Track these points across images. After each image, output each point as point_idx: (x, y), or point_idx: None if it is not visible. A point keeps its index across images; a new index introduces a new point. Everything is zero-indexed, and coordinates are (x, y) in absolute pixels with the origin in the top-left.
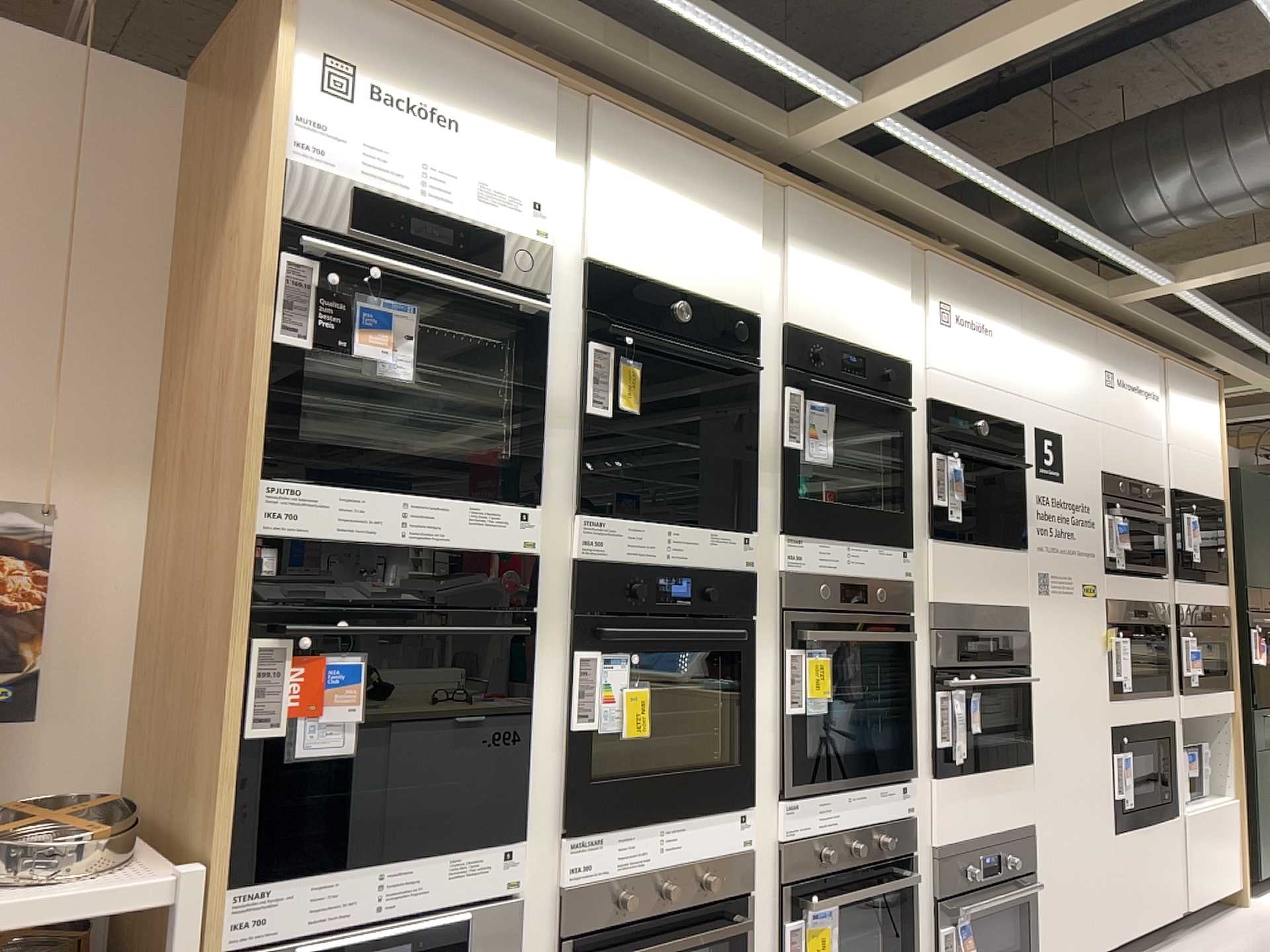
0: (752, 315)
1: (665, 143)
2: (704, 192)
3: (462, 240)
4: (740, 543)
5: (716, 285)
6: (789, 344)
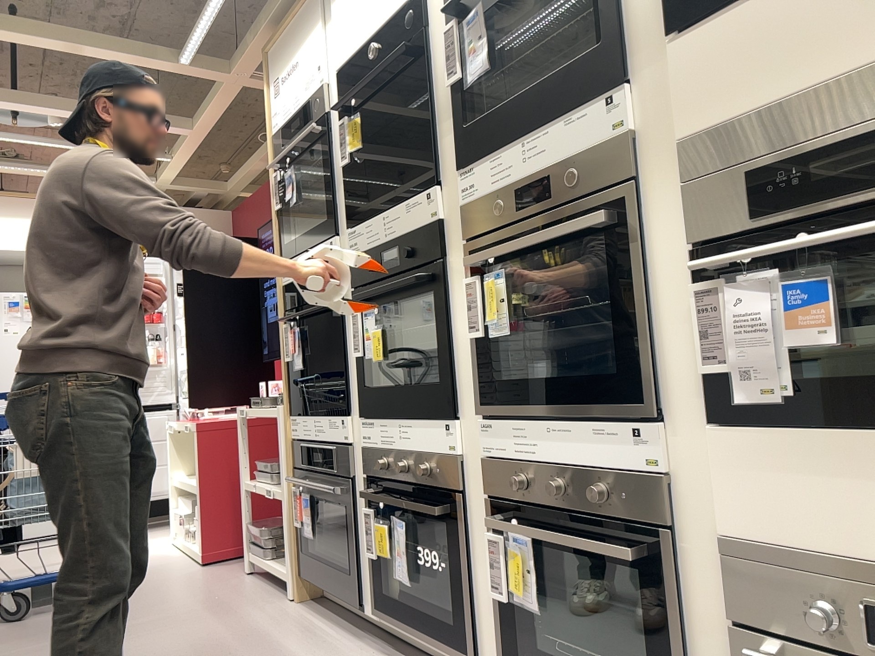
0: None
1: None
2: None
3: (298, 117)
4: (426, 201)
5: None
6: None
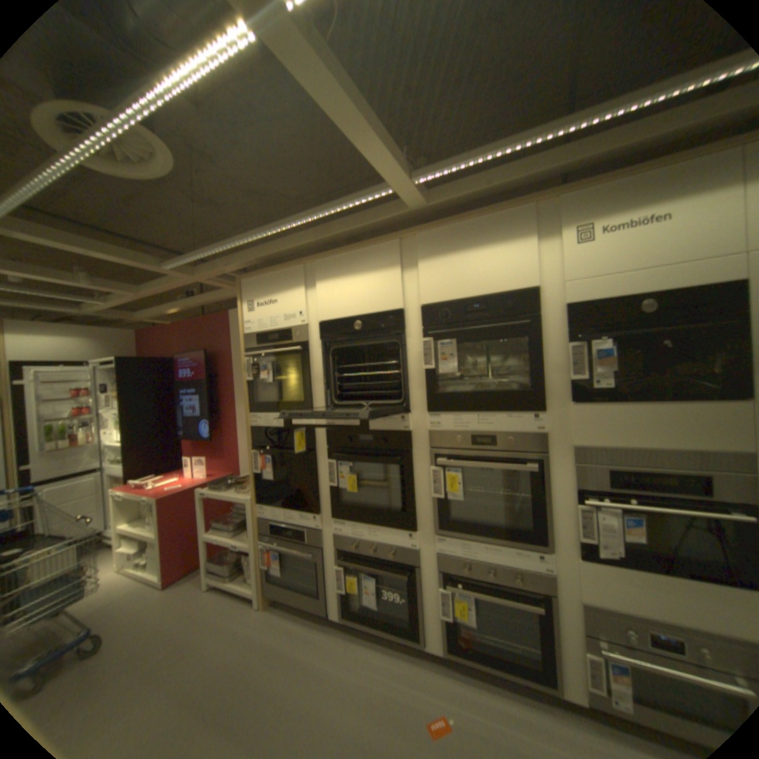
0: (399, 308)
1: (342, 253)
2: (365, 262)
3: (276, 334)
4: (400, 421)
5: (375, 303)
6: (428, 312)
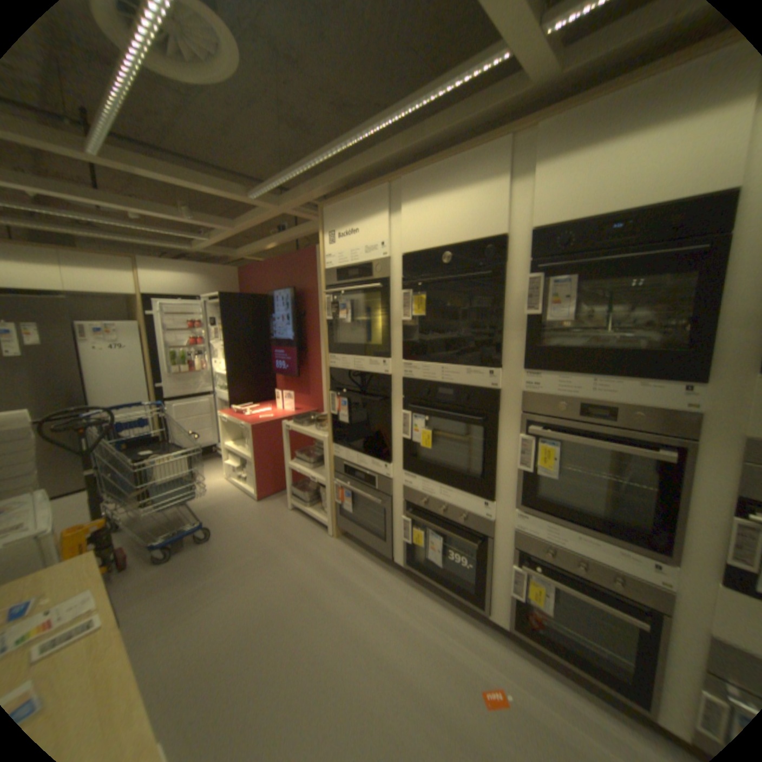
0: (502, 232)
1: (434, 162)
2: (462, 172)
3: (356, 269)
4: (489, 375)
5: (471, 226)
6: (542, 236)
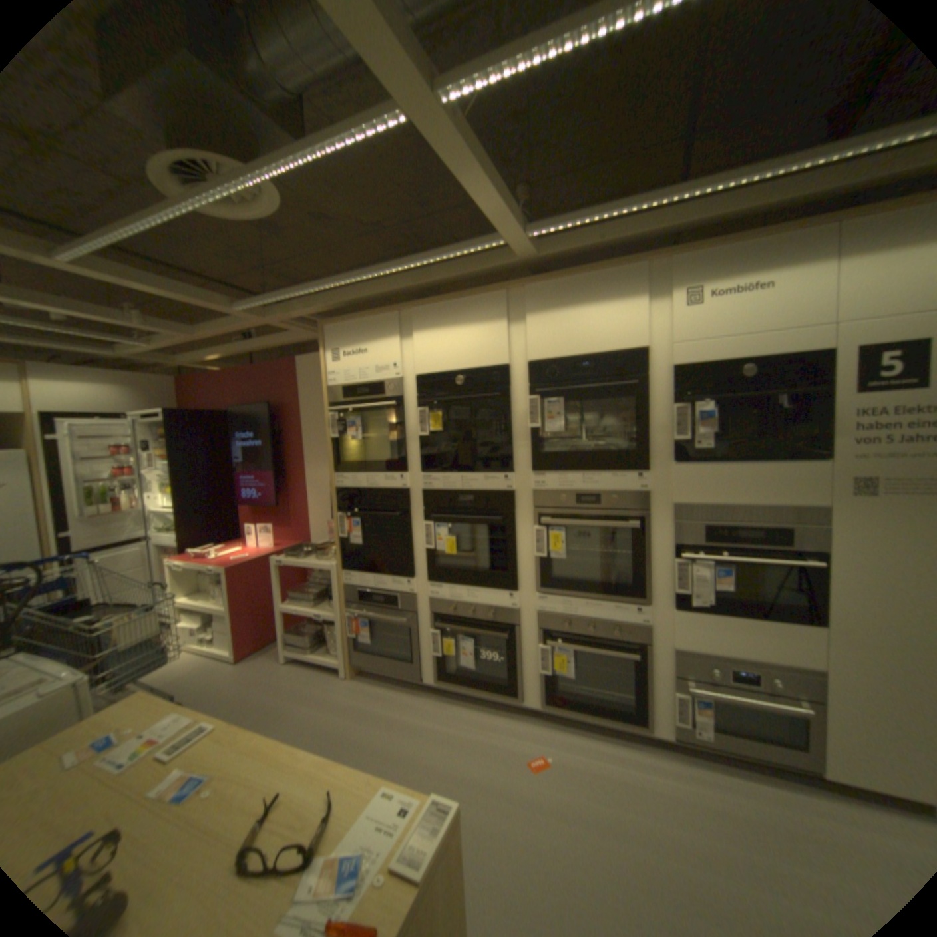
0: (505, 363)
1: (442, 302)
2: (468, 313)
3: (366, 388)
4: (503, 481)
5: (479, 357)
6: (535, 369)
